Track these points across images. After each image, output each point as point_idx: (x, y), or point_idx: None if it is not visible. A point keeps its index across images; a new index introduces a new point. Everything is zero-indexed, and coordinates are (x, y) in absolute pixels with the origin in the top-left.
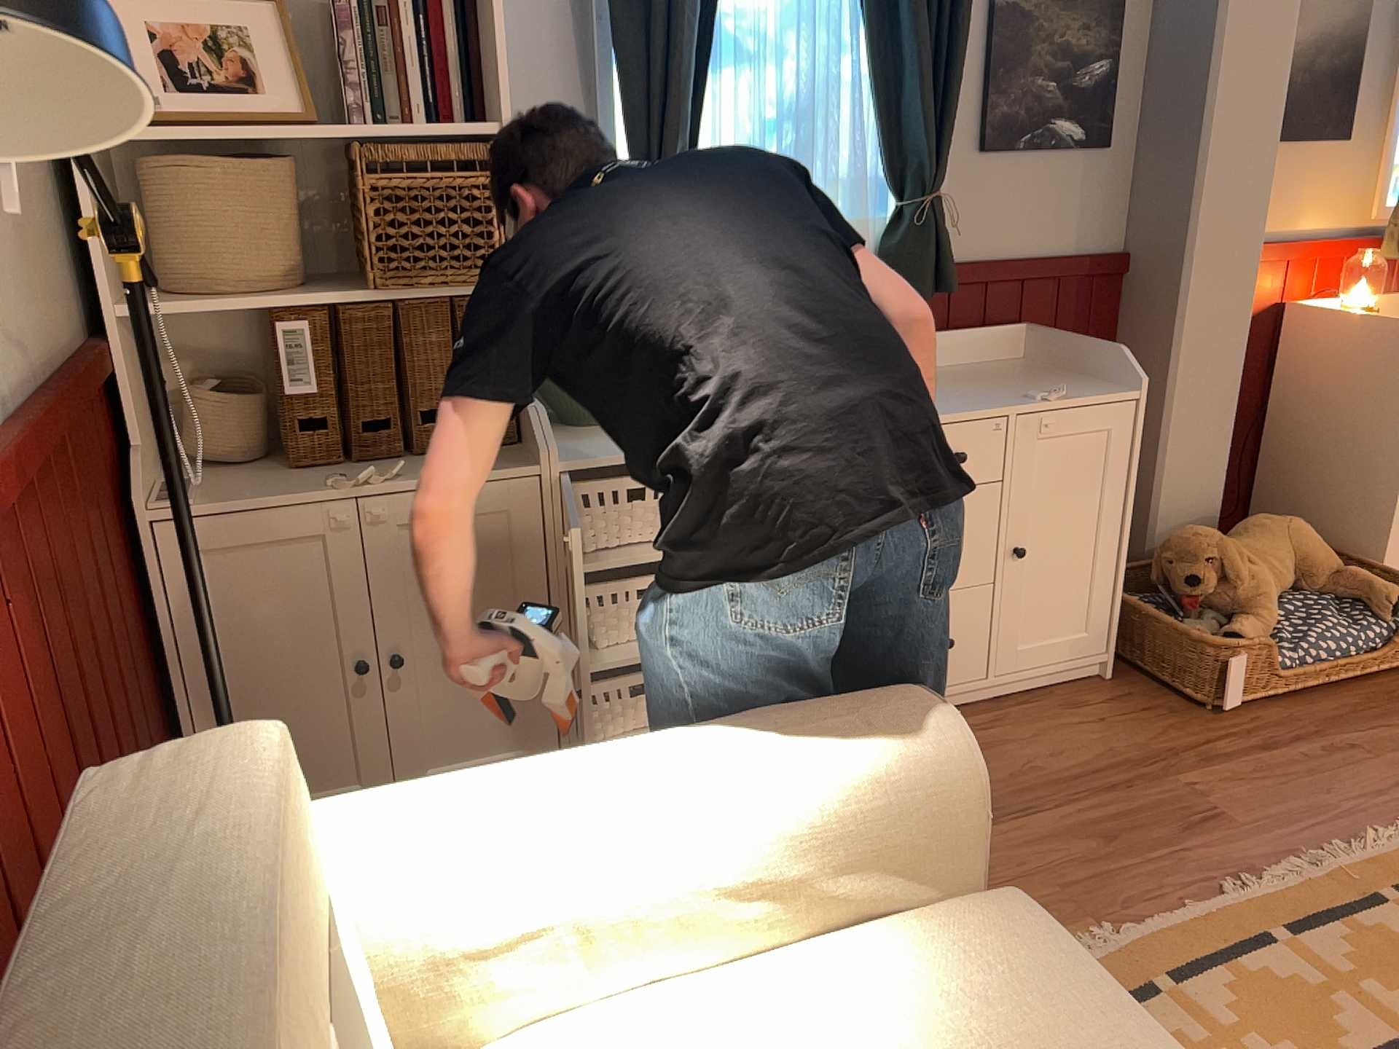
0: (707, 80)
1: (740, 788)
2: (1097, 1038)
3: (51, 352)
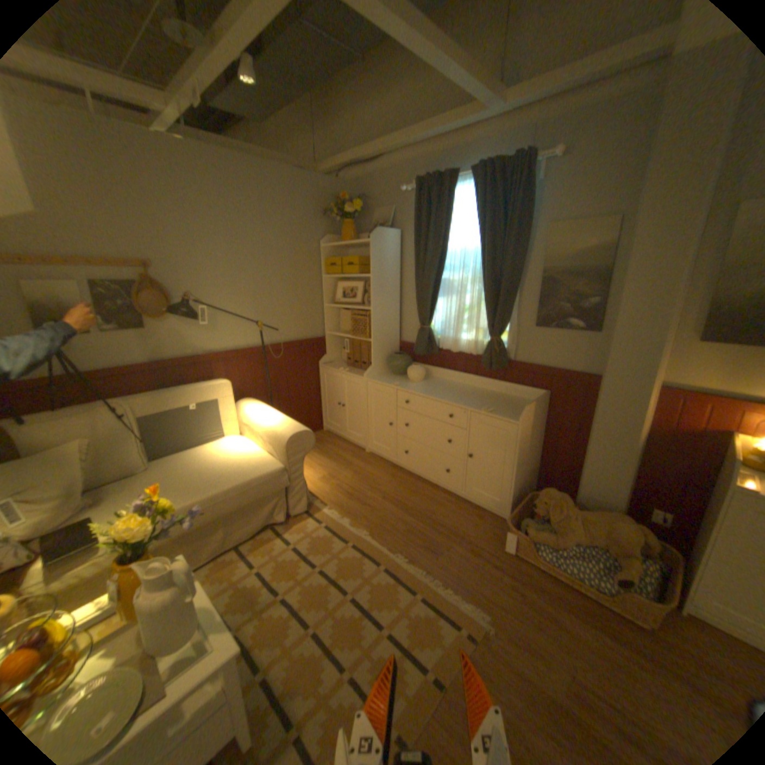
0: (438, 298)
1: (269, 423)
2: (243, 474)
3: (303, 337)
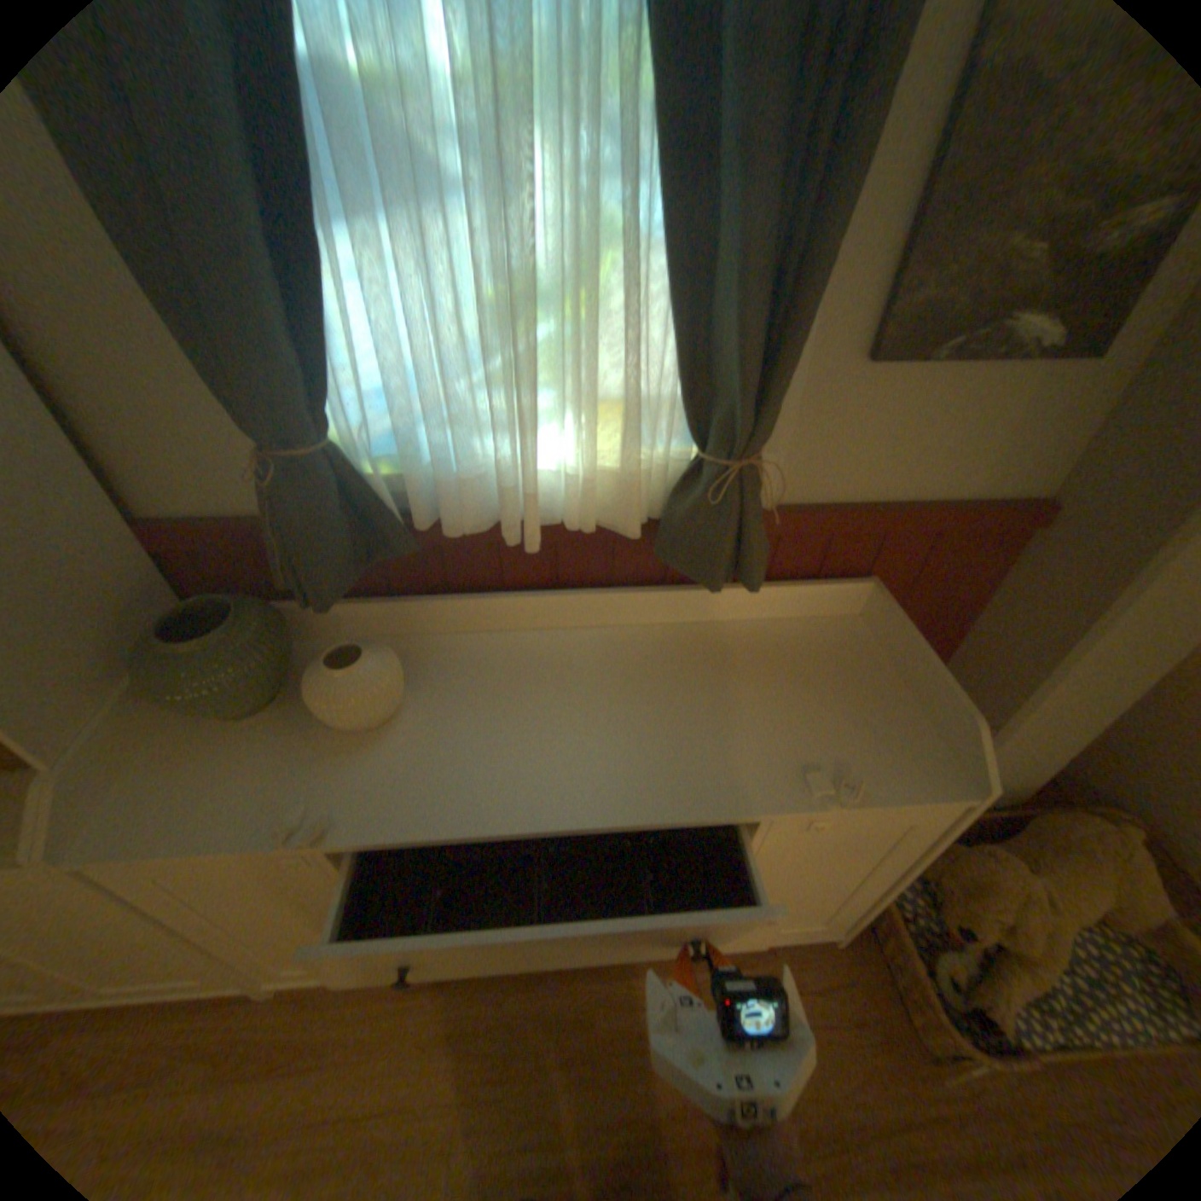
0: (330, 235)
1: None
2: None
3: None
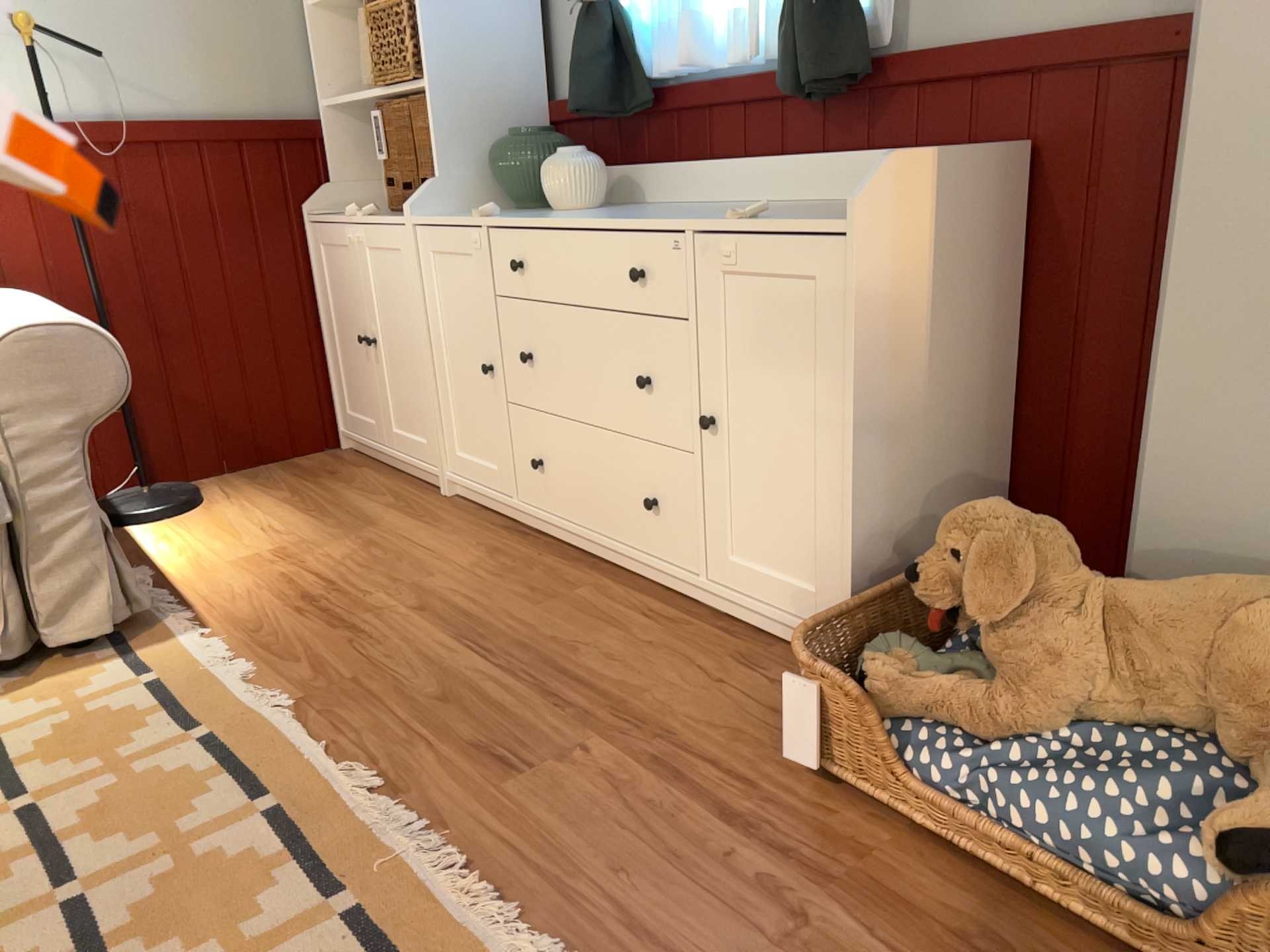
0: None
1: None
2: None
3: (236, 117)
